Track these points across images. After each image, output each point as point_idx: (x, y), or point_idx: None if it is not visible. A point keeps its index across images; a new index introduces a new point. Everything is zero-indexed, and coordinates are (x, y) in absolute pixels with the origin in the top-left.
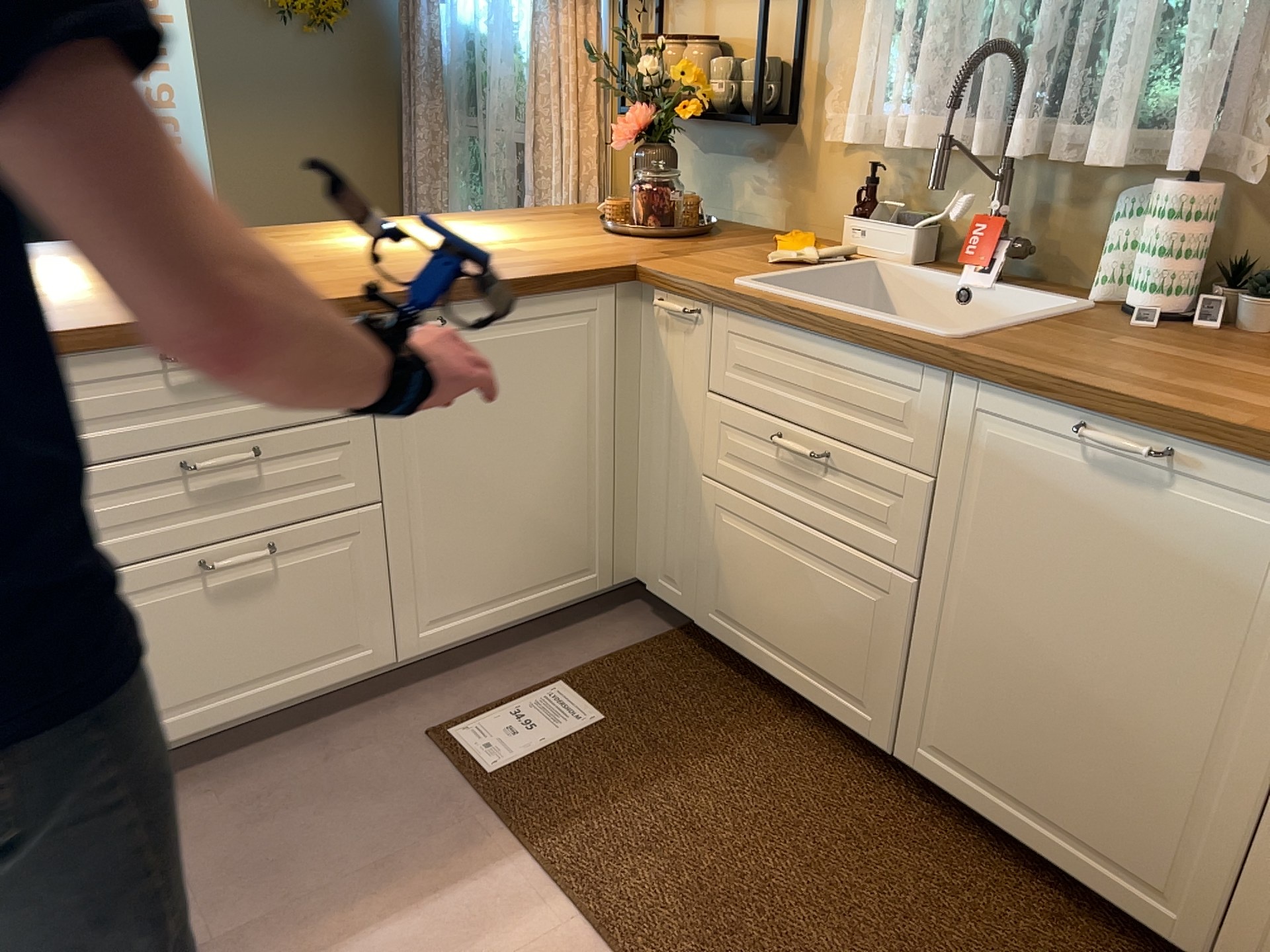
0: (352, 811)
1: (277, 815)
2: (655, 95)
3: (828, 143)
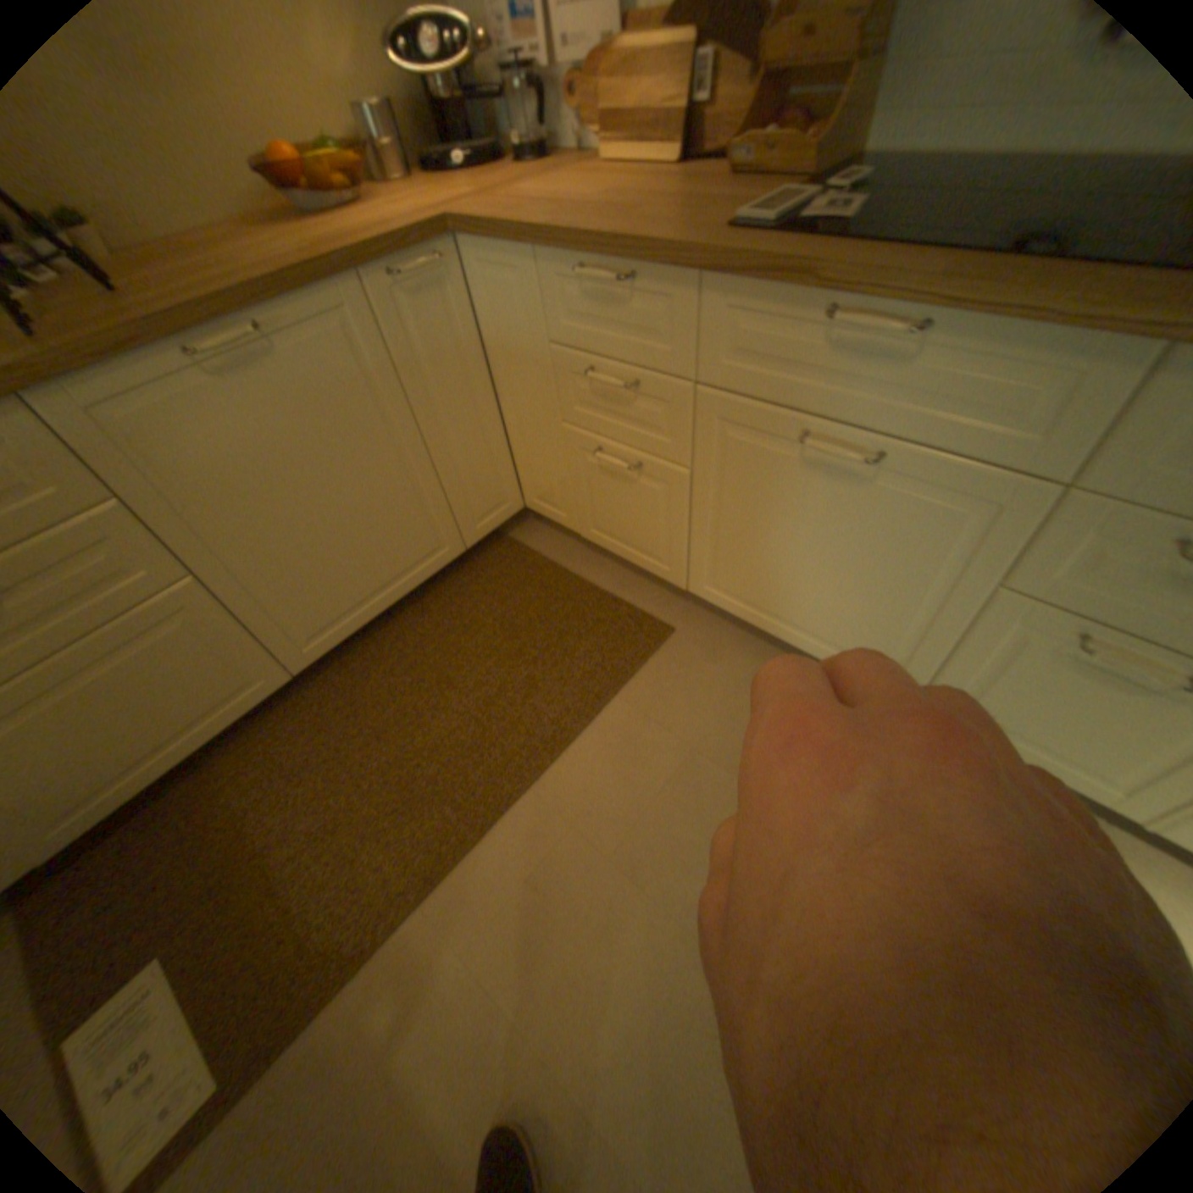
0: None
1: None
2: None
3: None
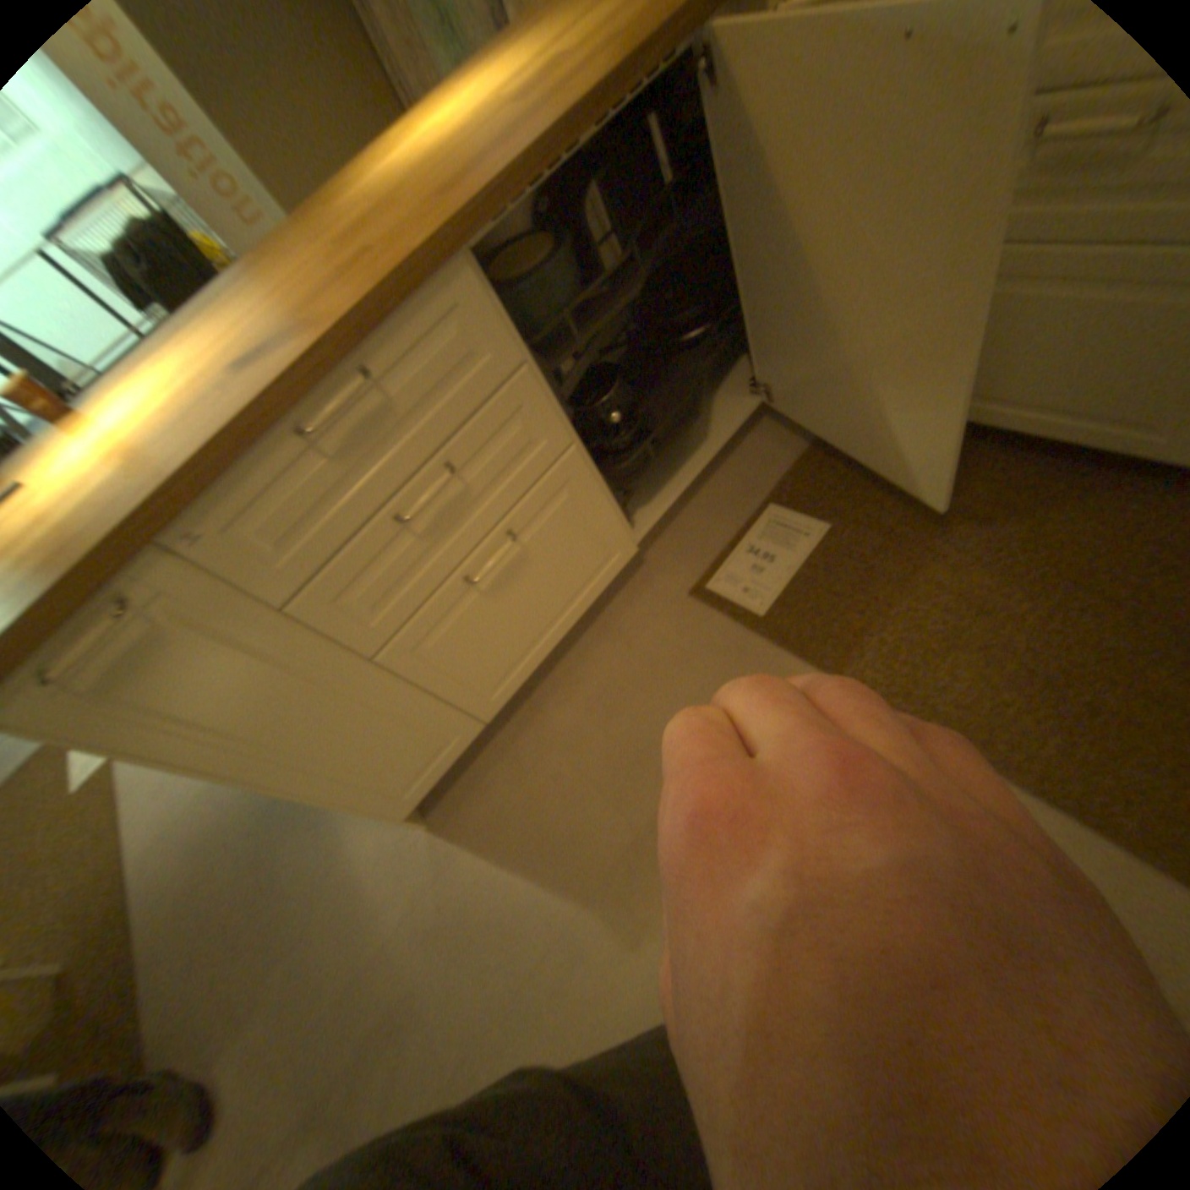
0: (672, 686)
1: (620, 707)
2: None
3: None
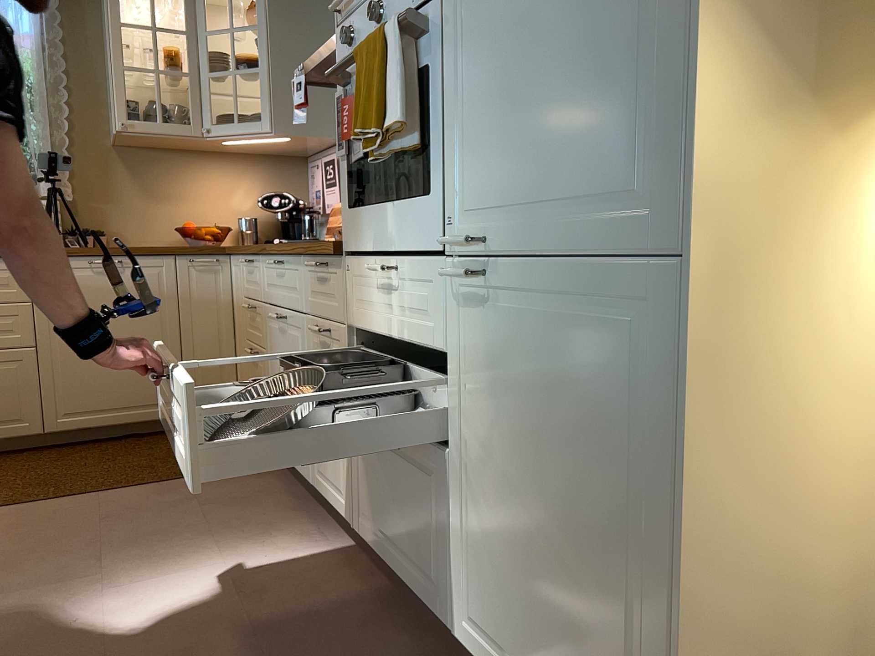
0: None
1: None
2: None
3: None
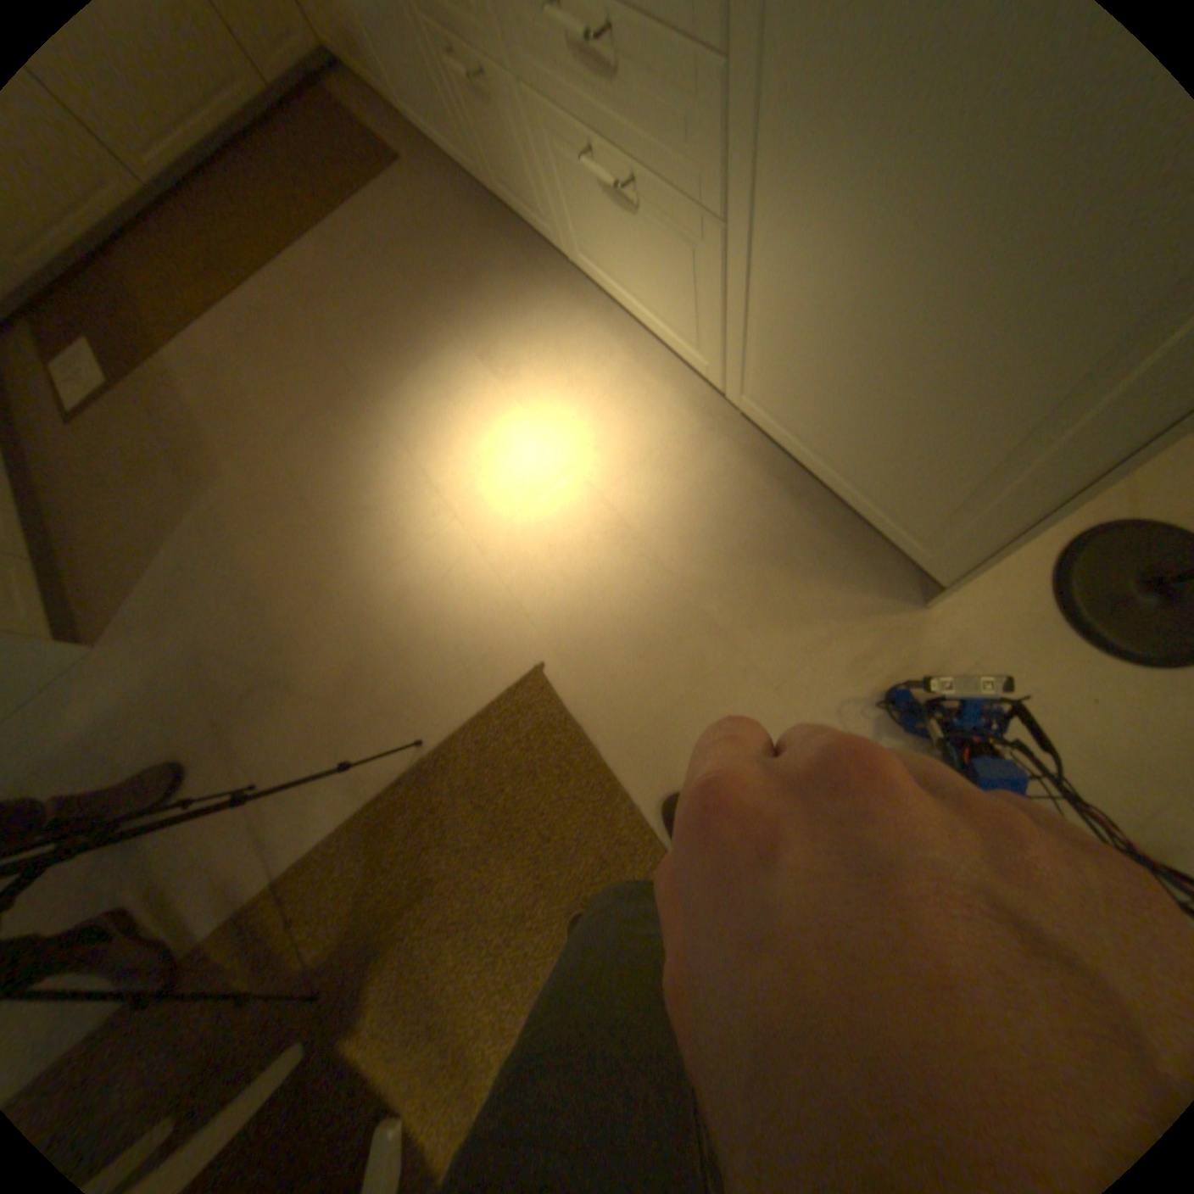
0: (112, 440)
1: (104, 476)
2: None
3: None
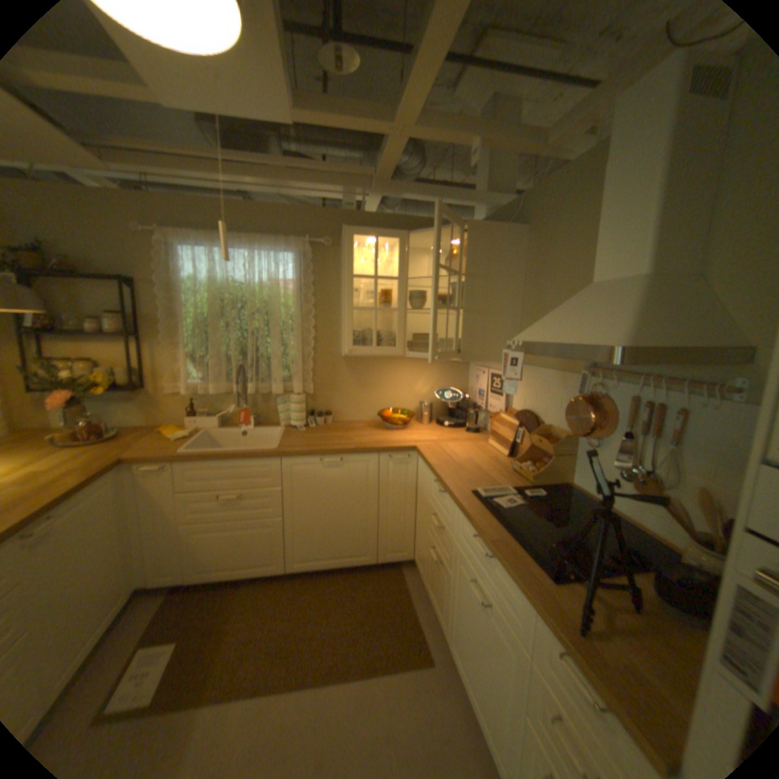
0: None
1: None
2: (67, 386)
3: (163, 394)
